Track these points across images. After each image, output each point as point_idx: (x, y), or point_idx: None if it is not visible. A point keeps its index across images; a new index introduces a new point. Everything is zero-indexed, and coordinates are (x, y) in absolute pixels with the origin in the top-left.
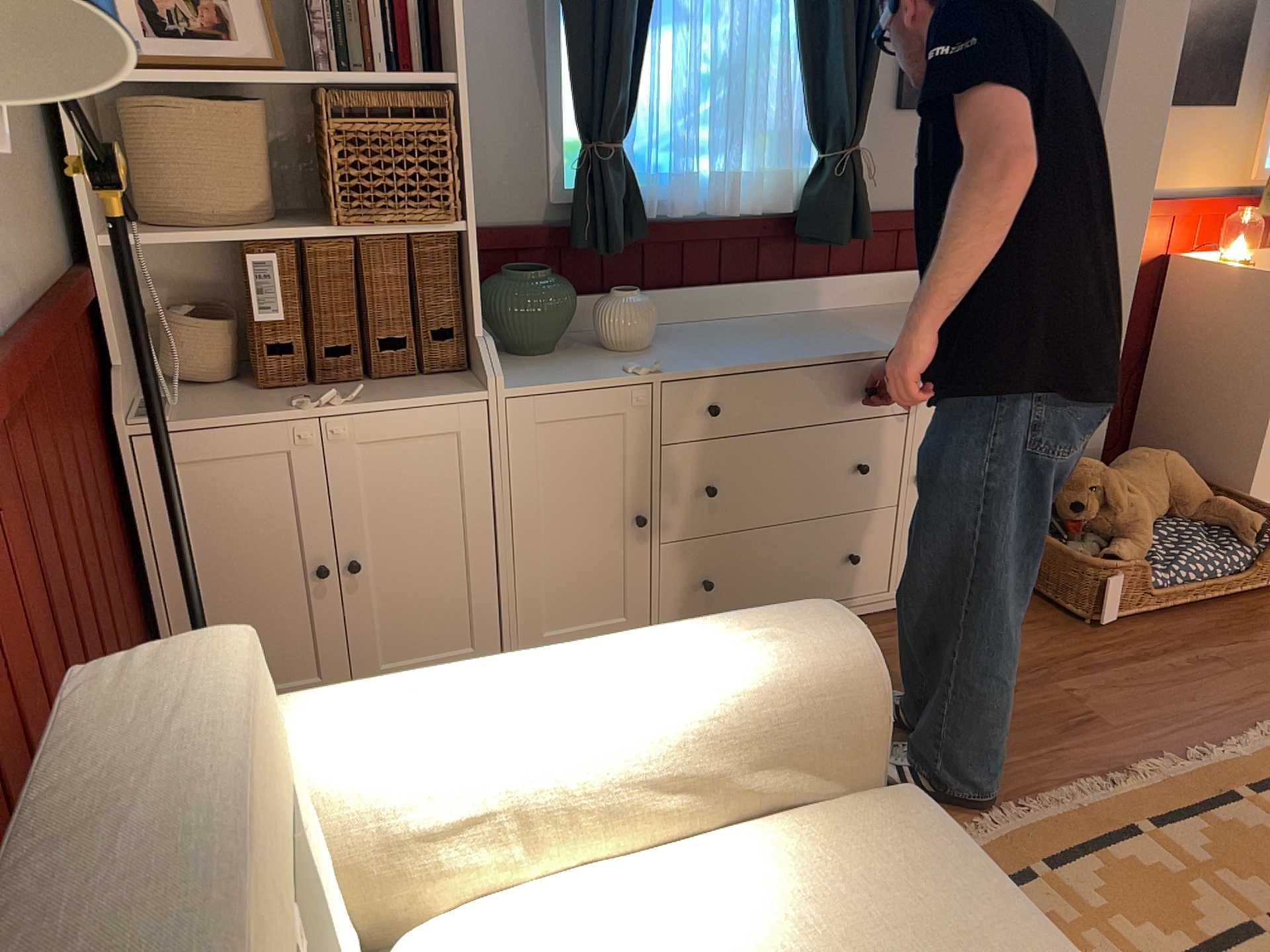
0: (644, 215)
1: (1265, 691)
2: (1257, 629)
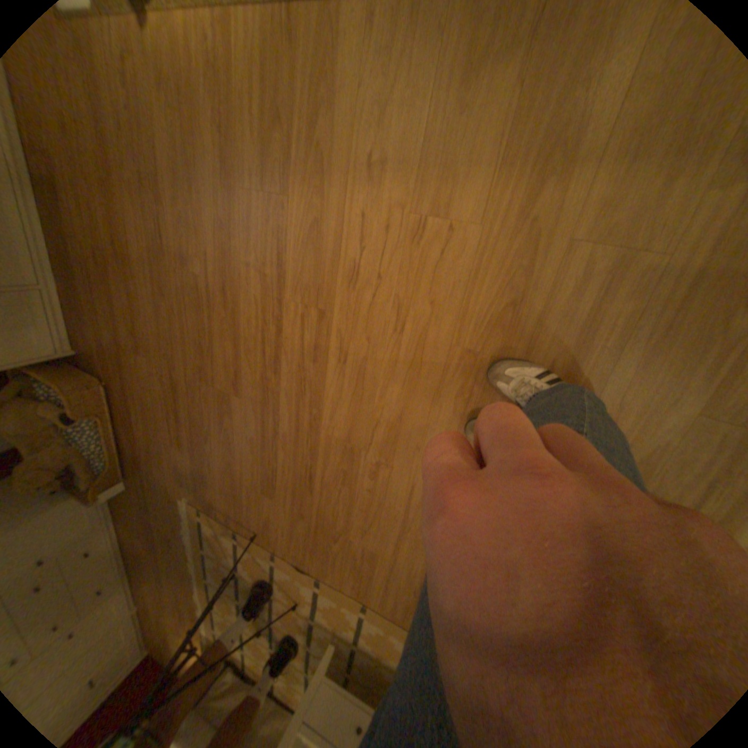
0: None
1: (160, 485)
2: (127, 436)
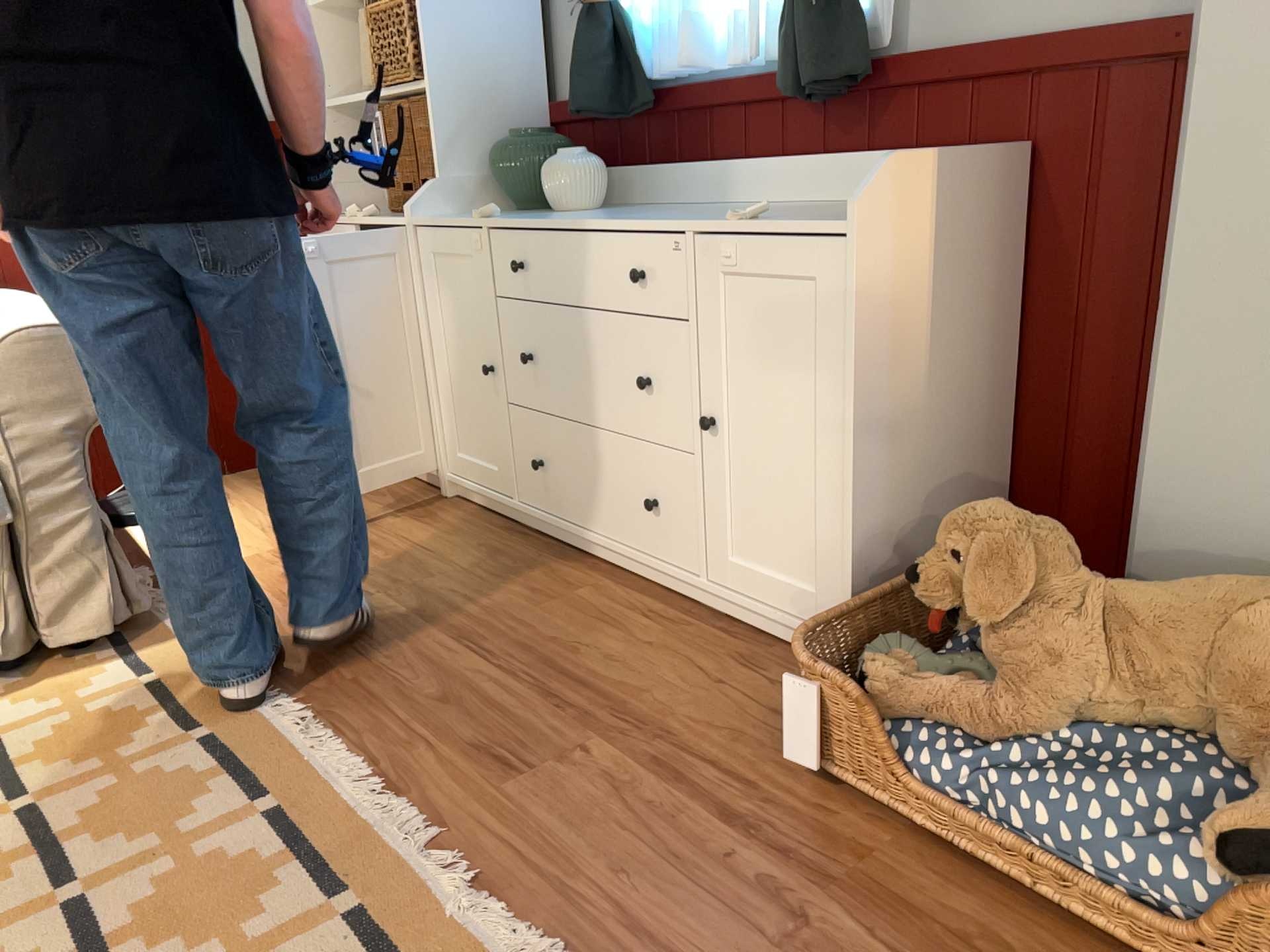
0: (645, 78)
1: None
2: None
